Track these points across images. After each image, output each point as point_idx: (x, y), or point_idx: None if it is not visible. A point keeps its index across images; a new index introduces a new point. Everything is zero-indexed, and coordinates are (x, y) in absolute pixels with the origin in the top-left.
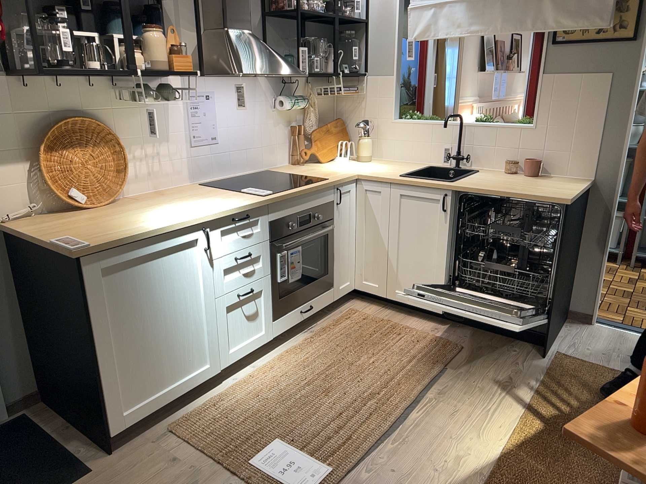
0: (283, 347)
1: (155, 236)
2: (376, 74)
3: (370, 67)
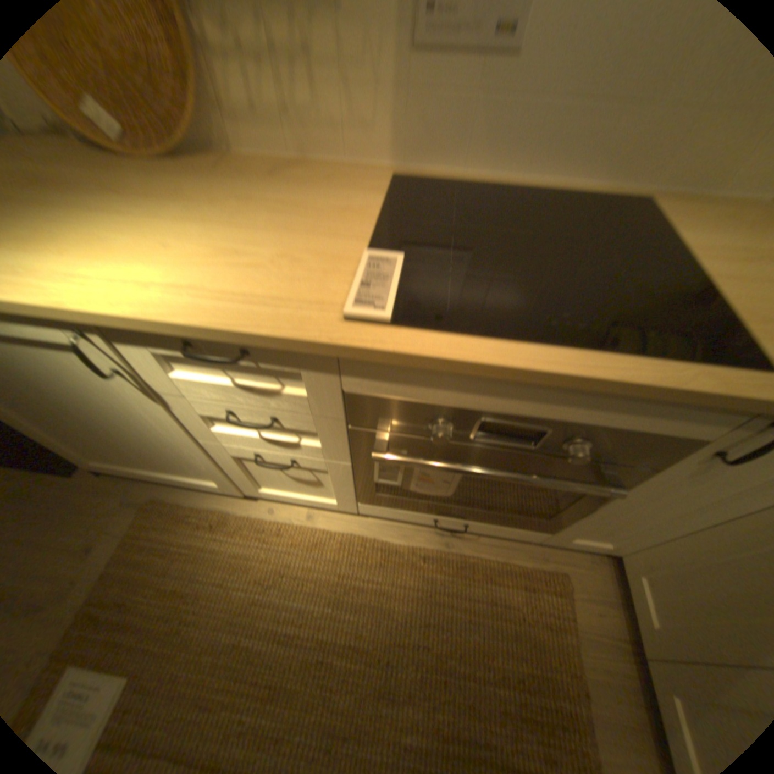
0: (379, 522)
1: None
2: None
3: None
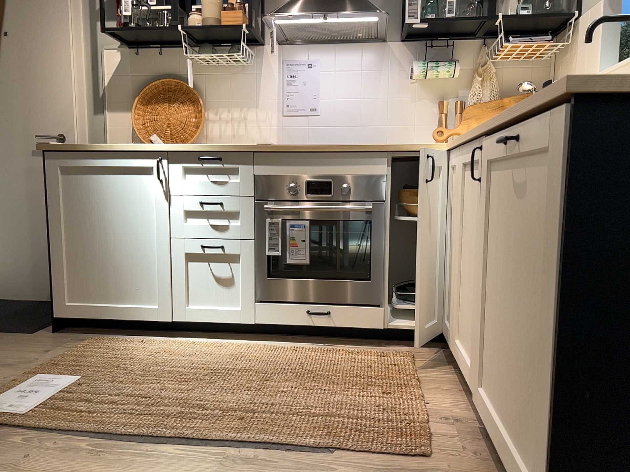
0: (271, 344)
1: (107, 152)
2: (586, 11)
3: (581, 3)
